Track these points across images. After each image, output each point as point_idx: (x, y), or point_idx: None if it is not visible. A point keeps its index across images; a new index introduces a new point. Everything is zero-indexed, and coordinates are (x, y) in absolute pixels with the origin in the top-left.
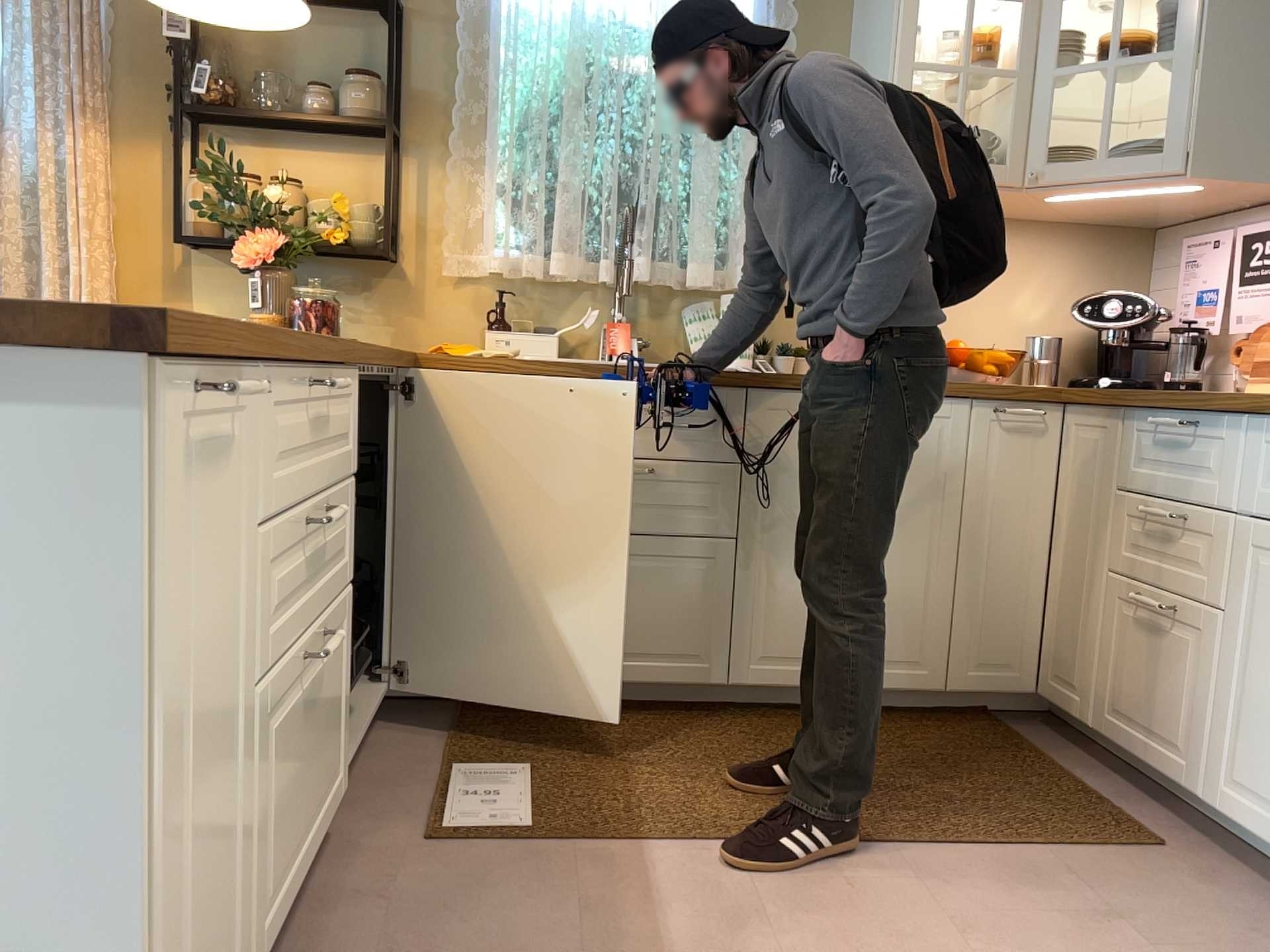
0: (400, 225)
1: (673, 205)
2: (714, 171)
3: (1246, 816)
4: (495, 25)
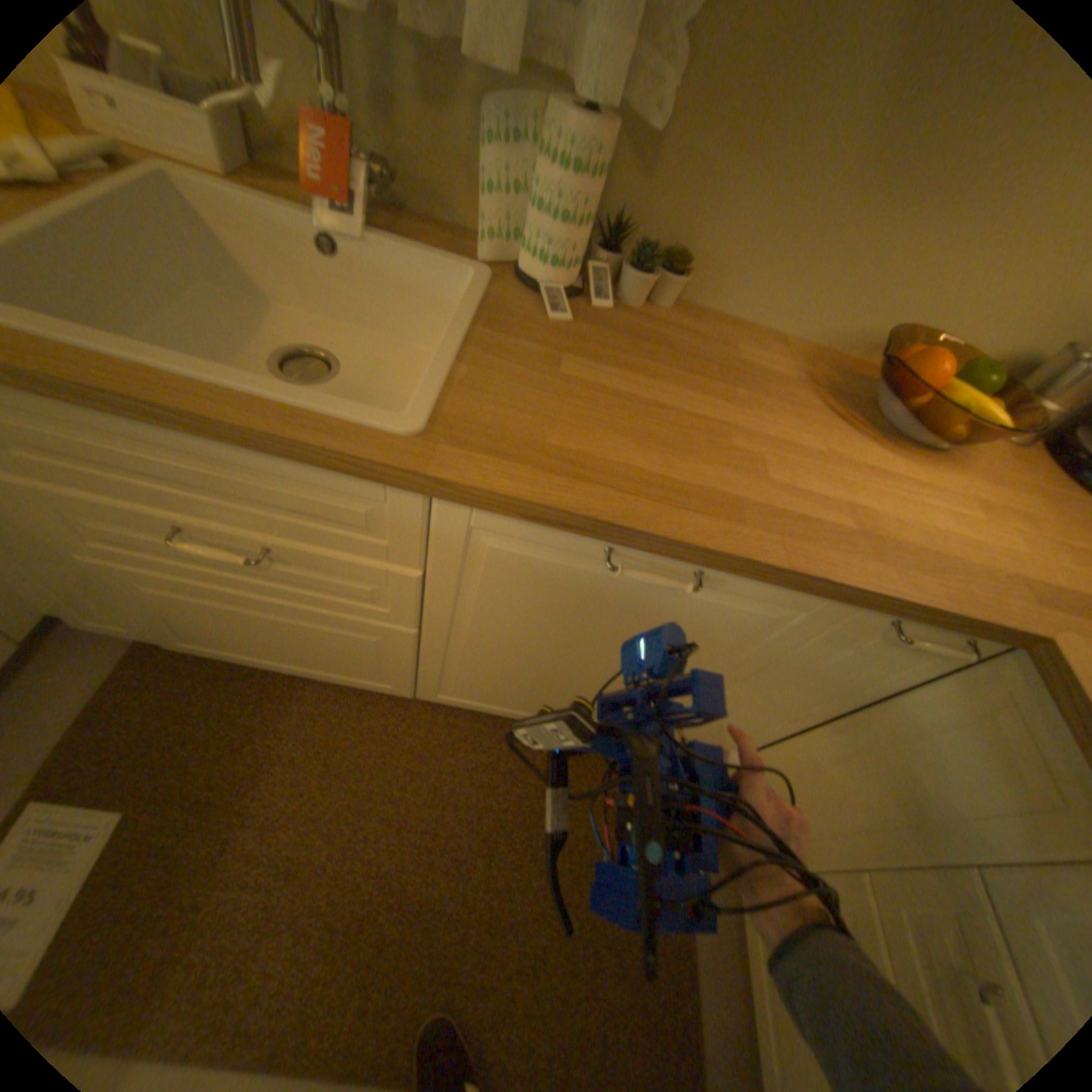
0: None
1: None
2: None
3: None
4: None
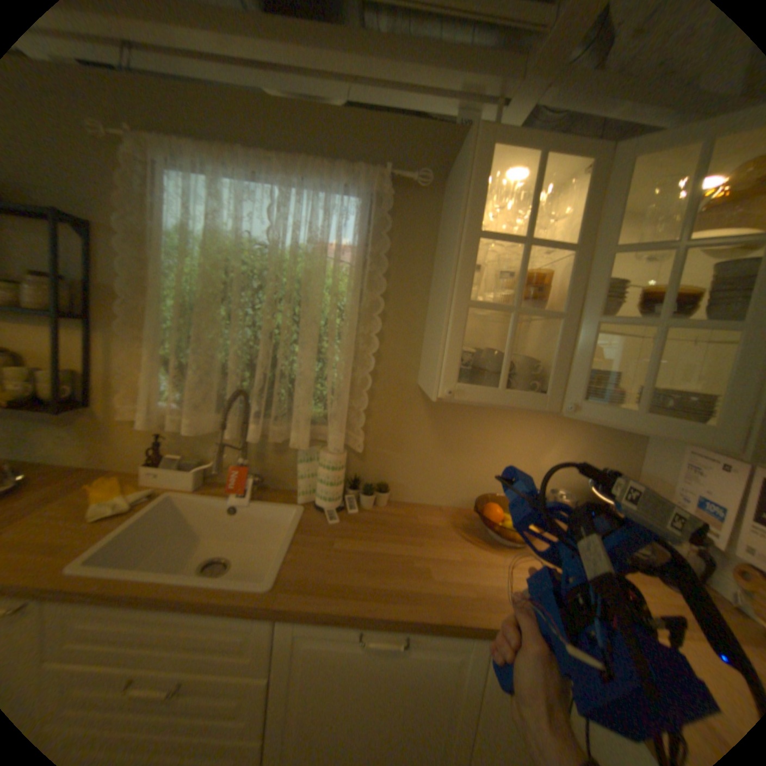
0: (86, 382)
1: (282, 386)
2: (312, 364)
3: None
4: (152, 238)
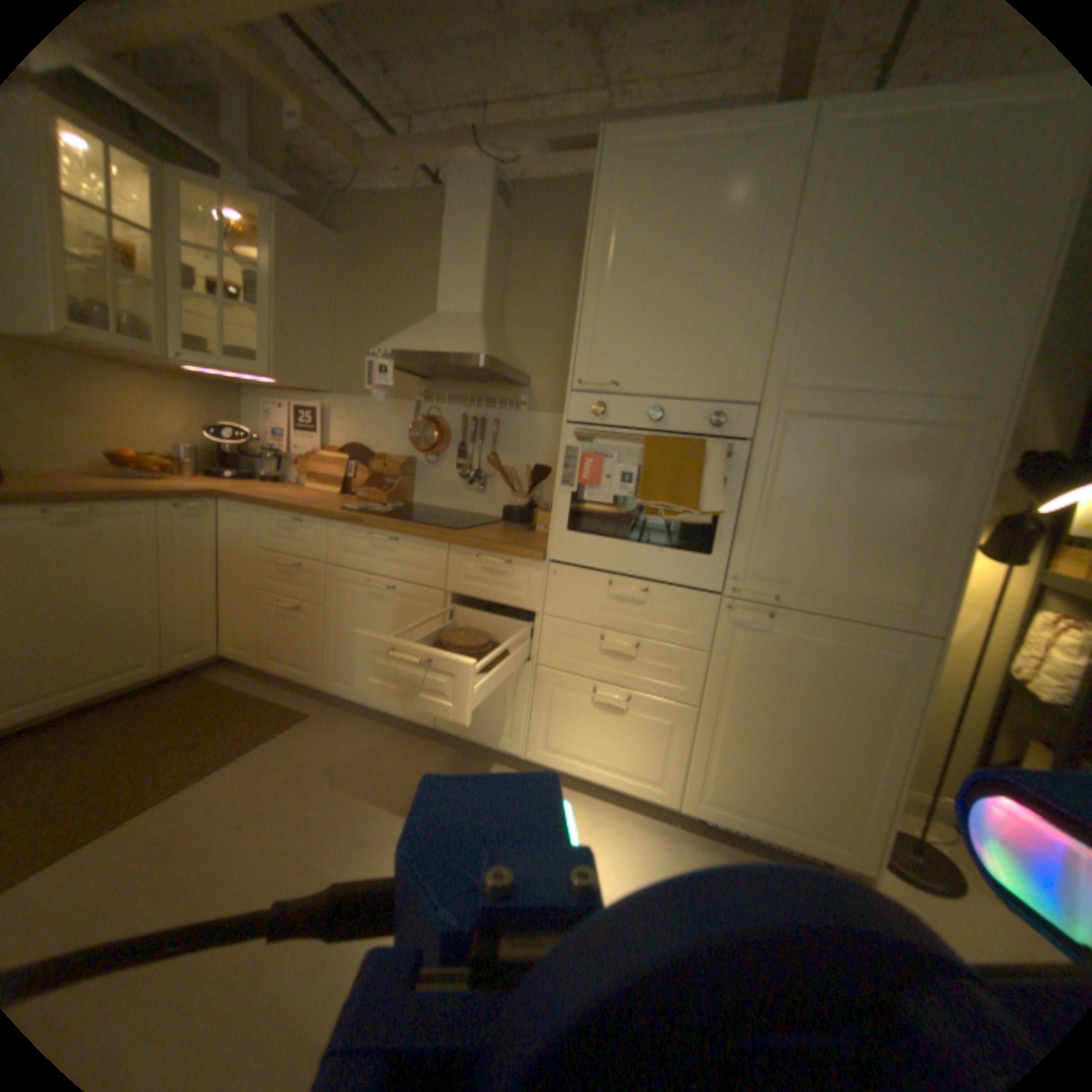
0: None
1: None
2: None
3: (340, 691)
4: None
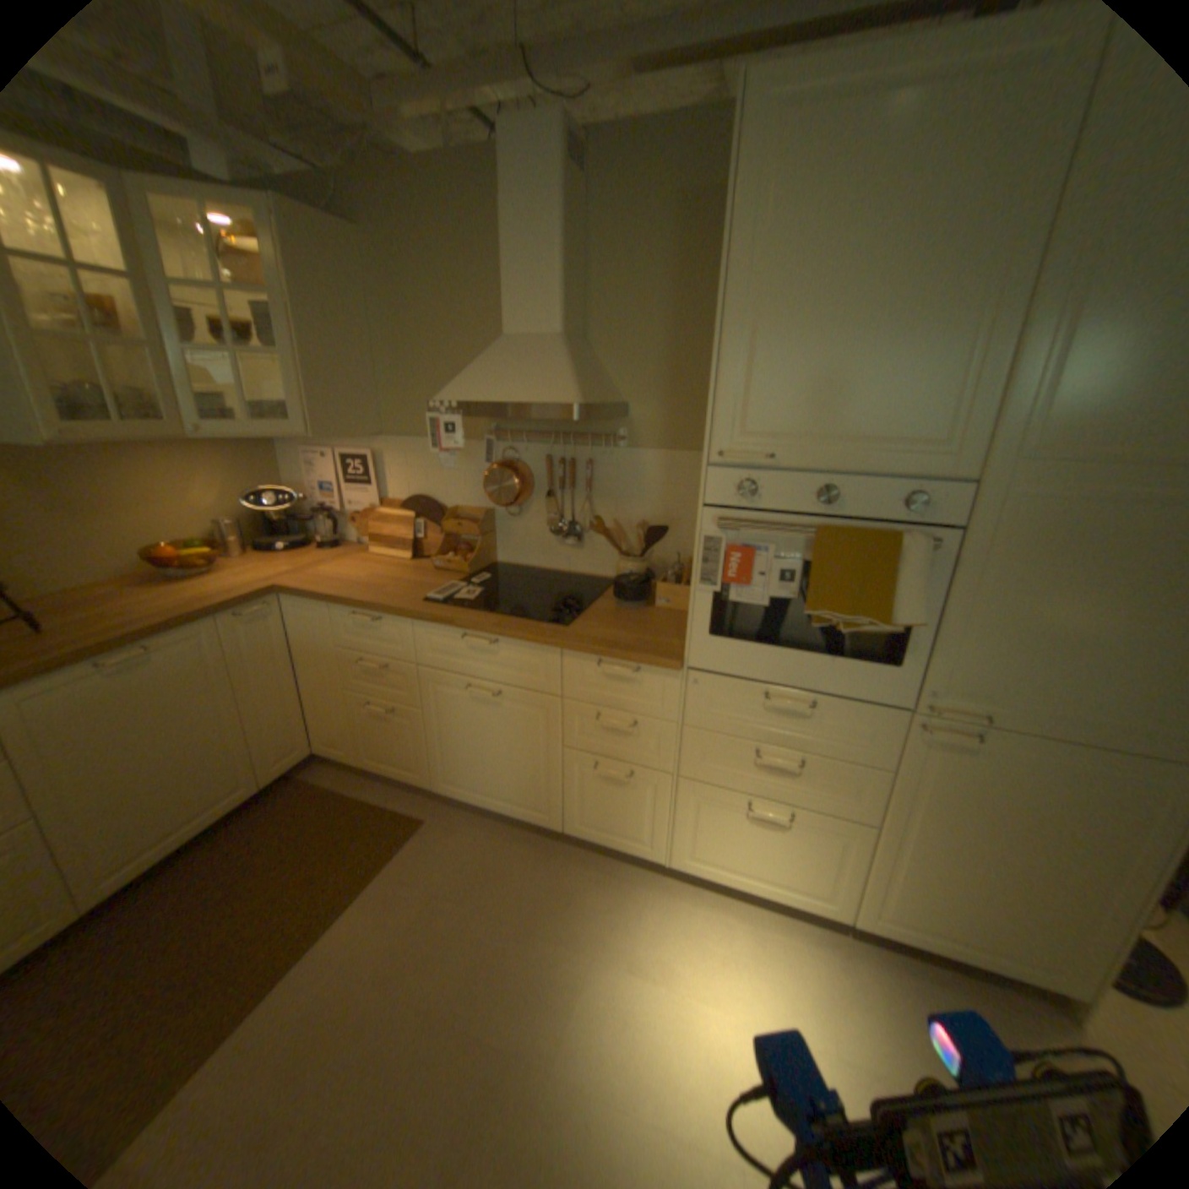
0: None
1: None
2: None
3: (454, 794)
4: None
